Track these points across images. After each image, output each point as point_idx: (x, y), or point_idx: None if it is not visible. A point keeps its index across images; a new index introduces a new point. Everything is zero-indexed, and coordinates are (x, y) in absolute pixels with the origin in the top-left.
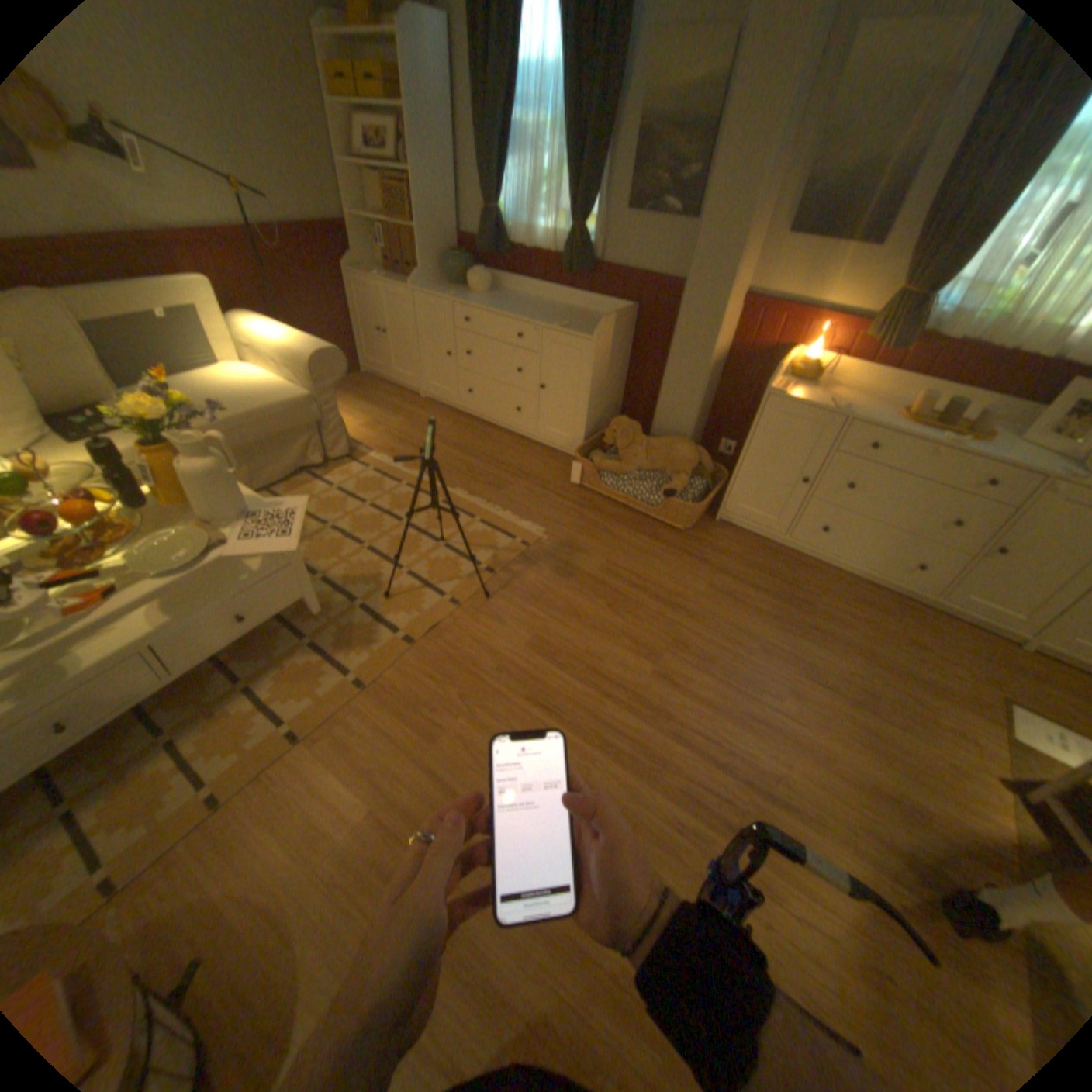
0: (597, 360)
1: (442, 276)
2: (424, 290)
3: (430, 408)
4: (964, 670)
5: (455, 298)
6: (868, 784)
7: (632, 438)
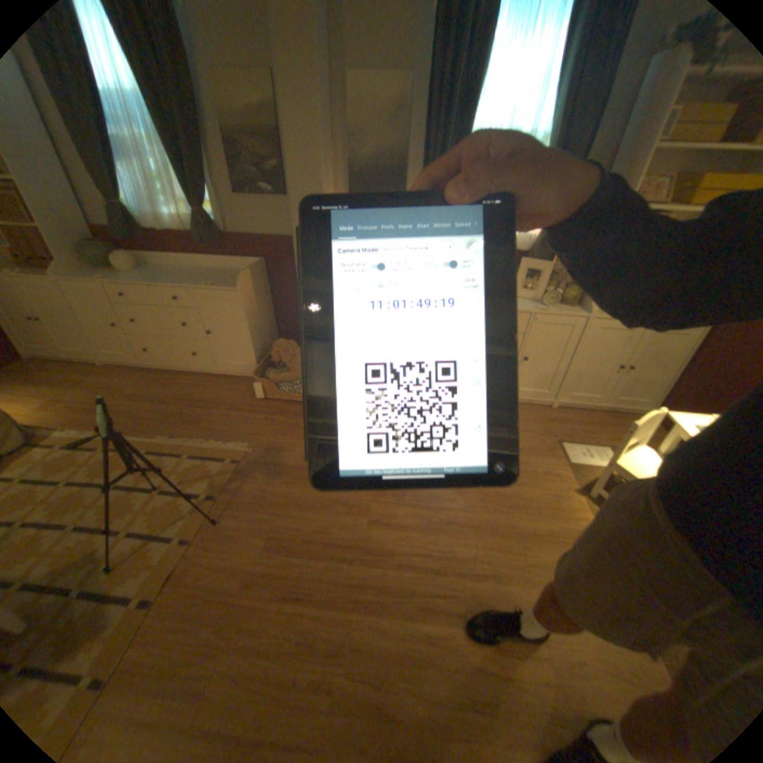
0: (246, 303)
1: (84, 262)
2: (68, 277)
3: (109, 372)
4: (533, 432)
5: (102, 278)
6: (519, 532)
7: (293, 352)
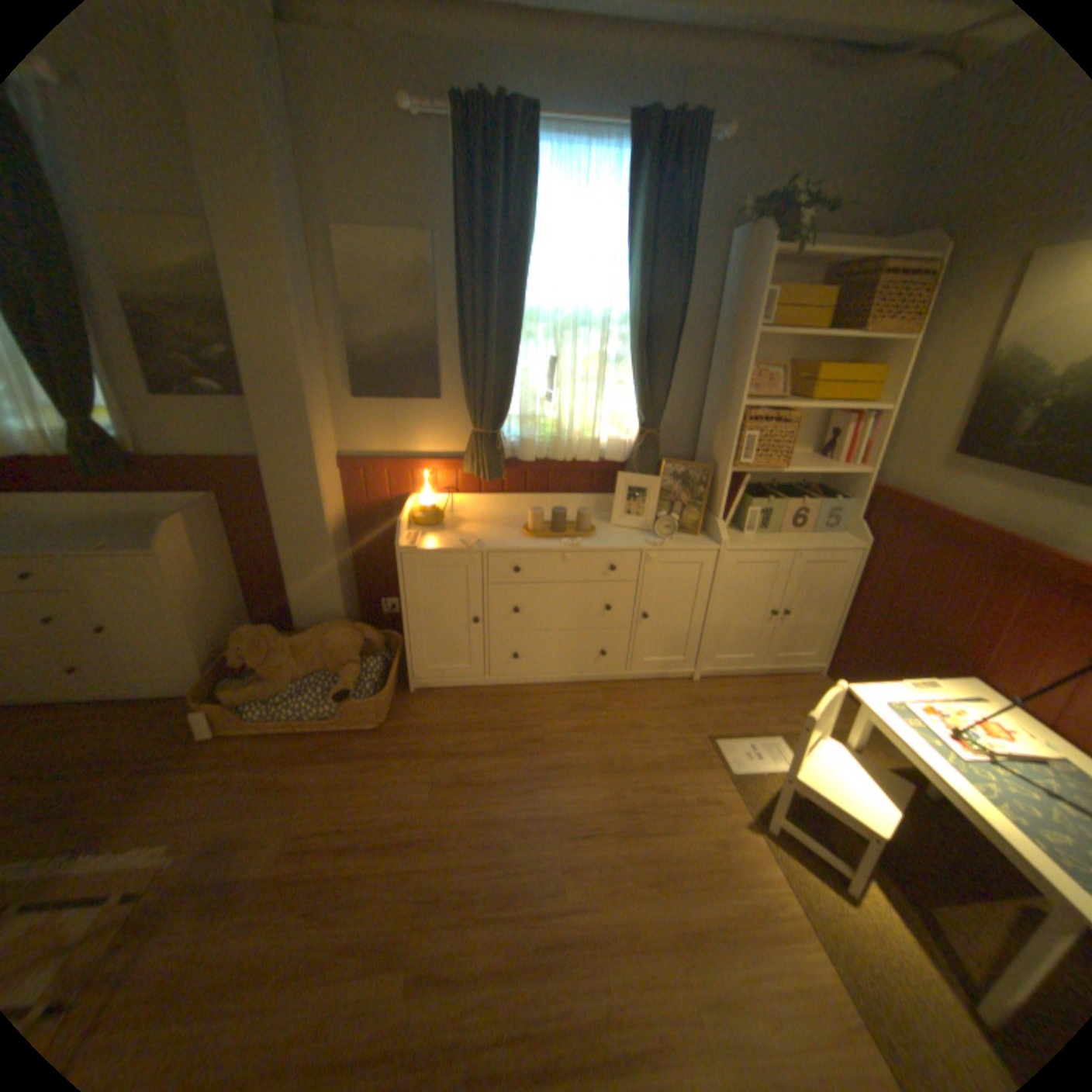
0: (175, 572)
1: None
2: None
3: None
4: (673, 729)
5: None
6: (676, 936)
7: (268, 646)
